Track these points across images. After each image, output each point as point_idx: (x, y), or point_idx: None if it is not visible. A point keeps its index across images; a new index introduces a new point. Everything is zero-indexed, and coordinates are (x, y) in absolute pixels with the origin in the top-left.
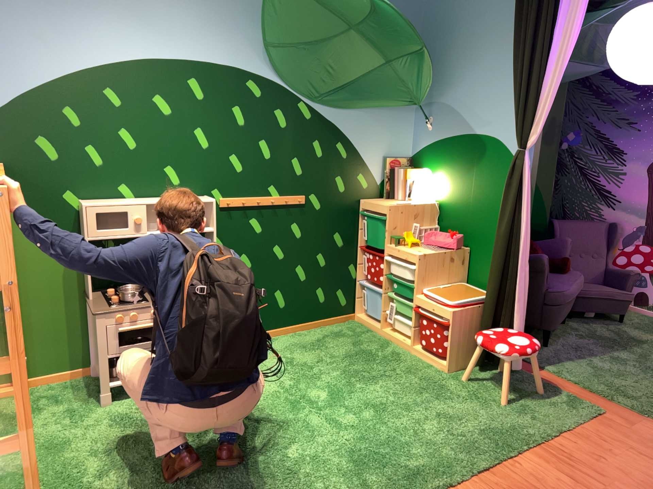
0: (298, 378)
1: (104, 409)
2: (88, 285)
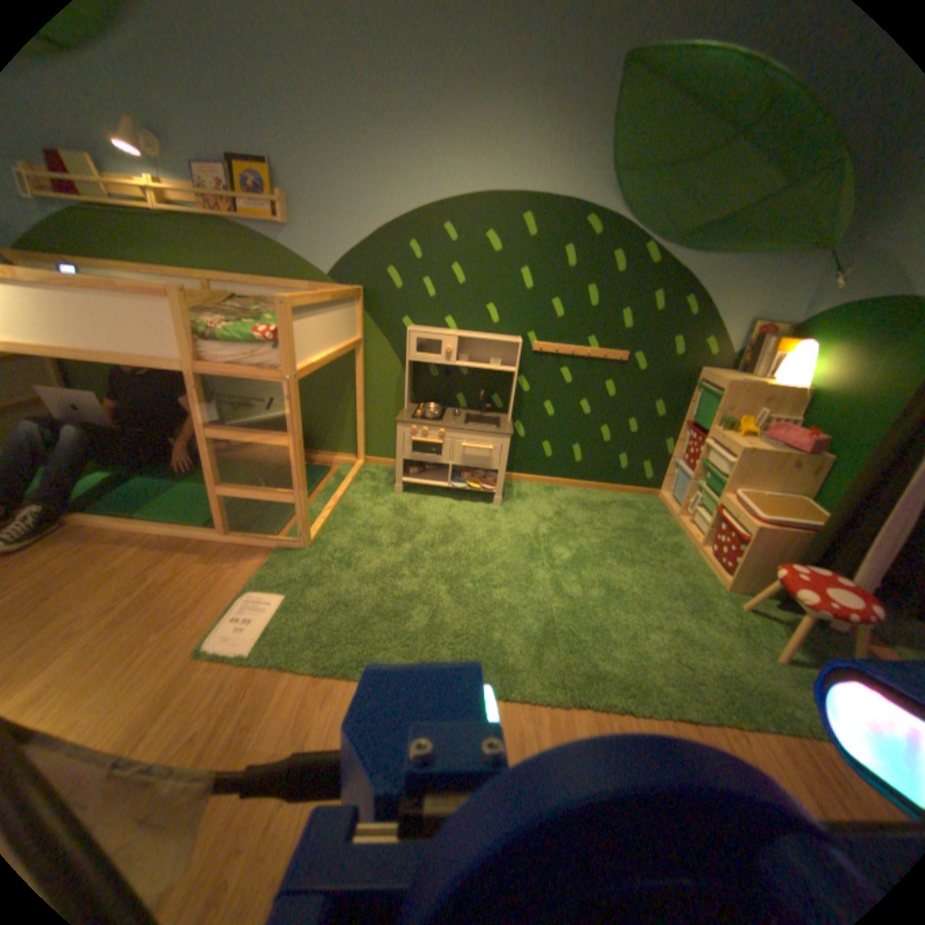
0: (552, 531)
1: (388, 496)
2: (406, 396)
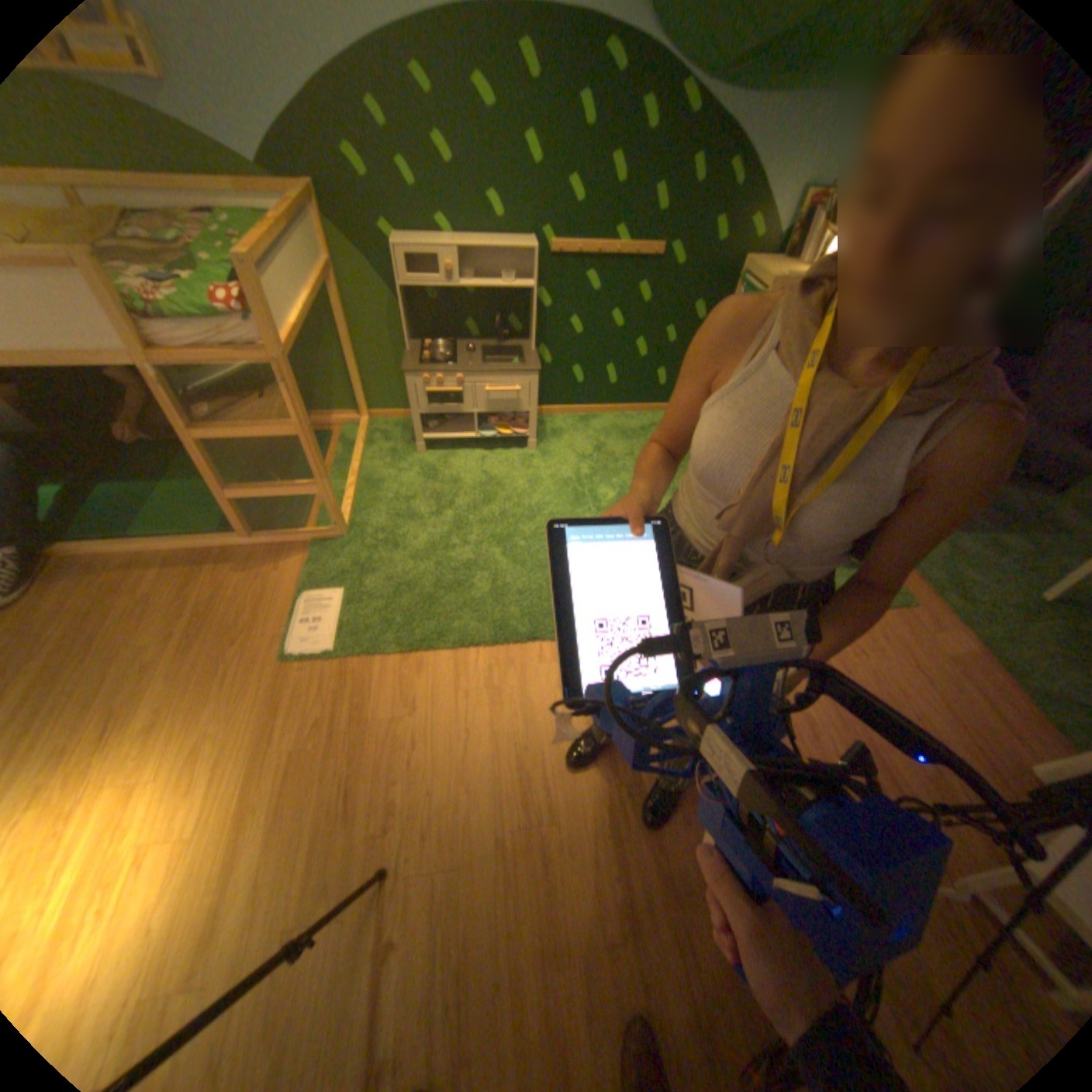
0: (595, 473)
1: (412, 460)
2: (405, 333)
